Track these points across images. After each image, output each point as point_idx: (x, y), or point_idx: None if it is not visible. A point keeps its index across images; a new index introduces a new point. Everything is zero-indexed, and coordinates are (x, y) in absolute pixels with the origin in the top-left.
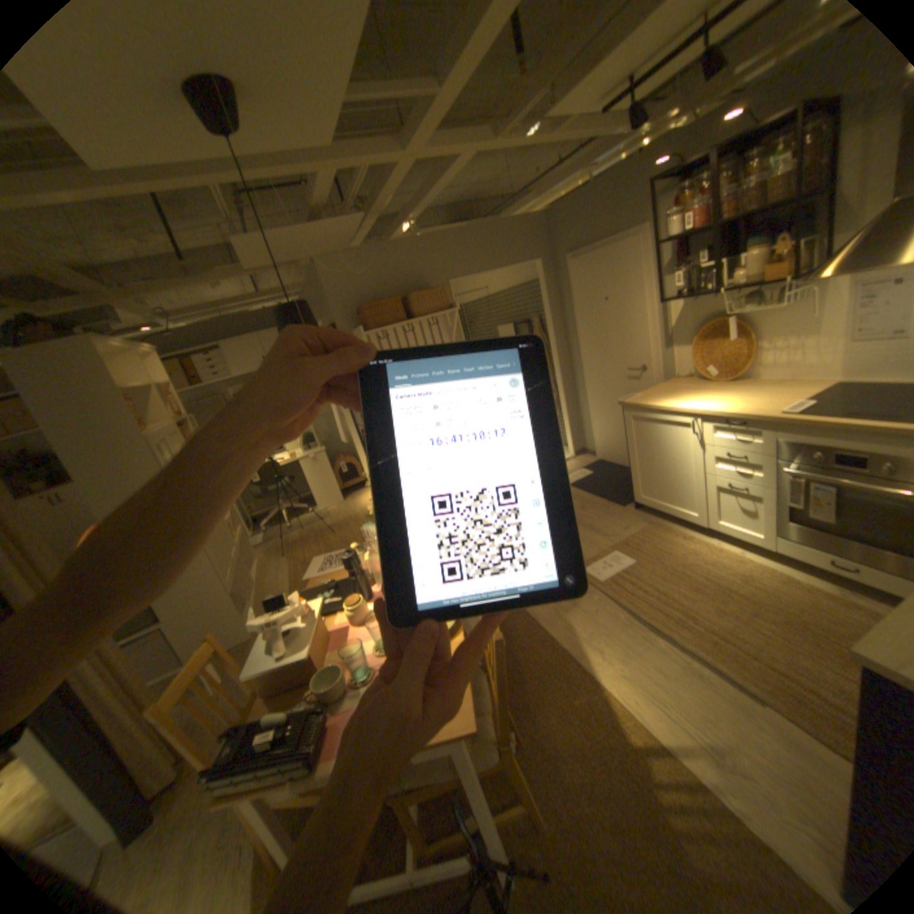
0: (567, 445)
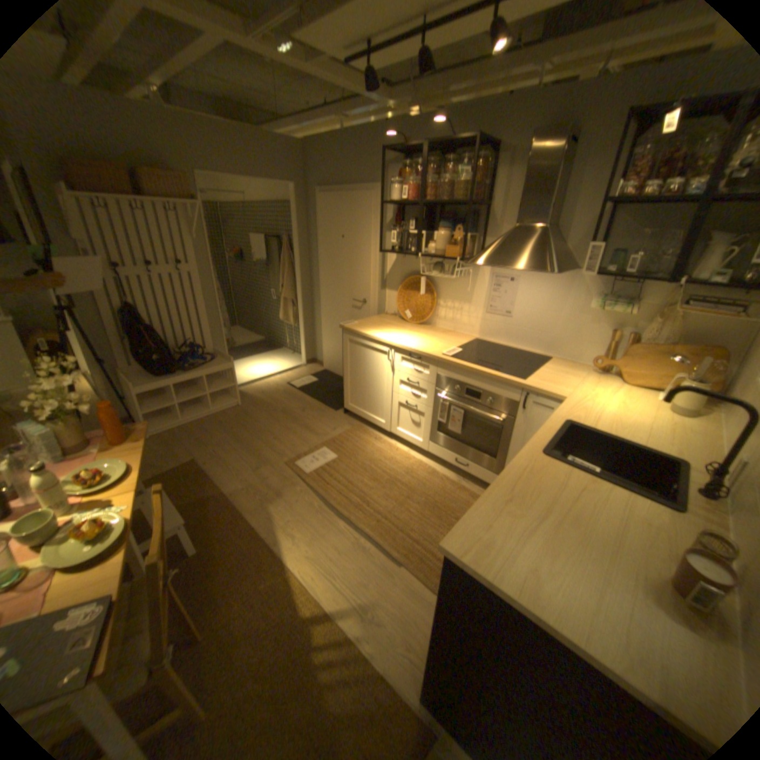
0: (302, 355)
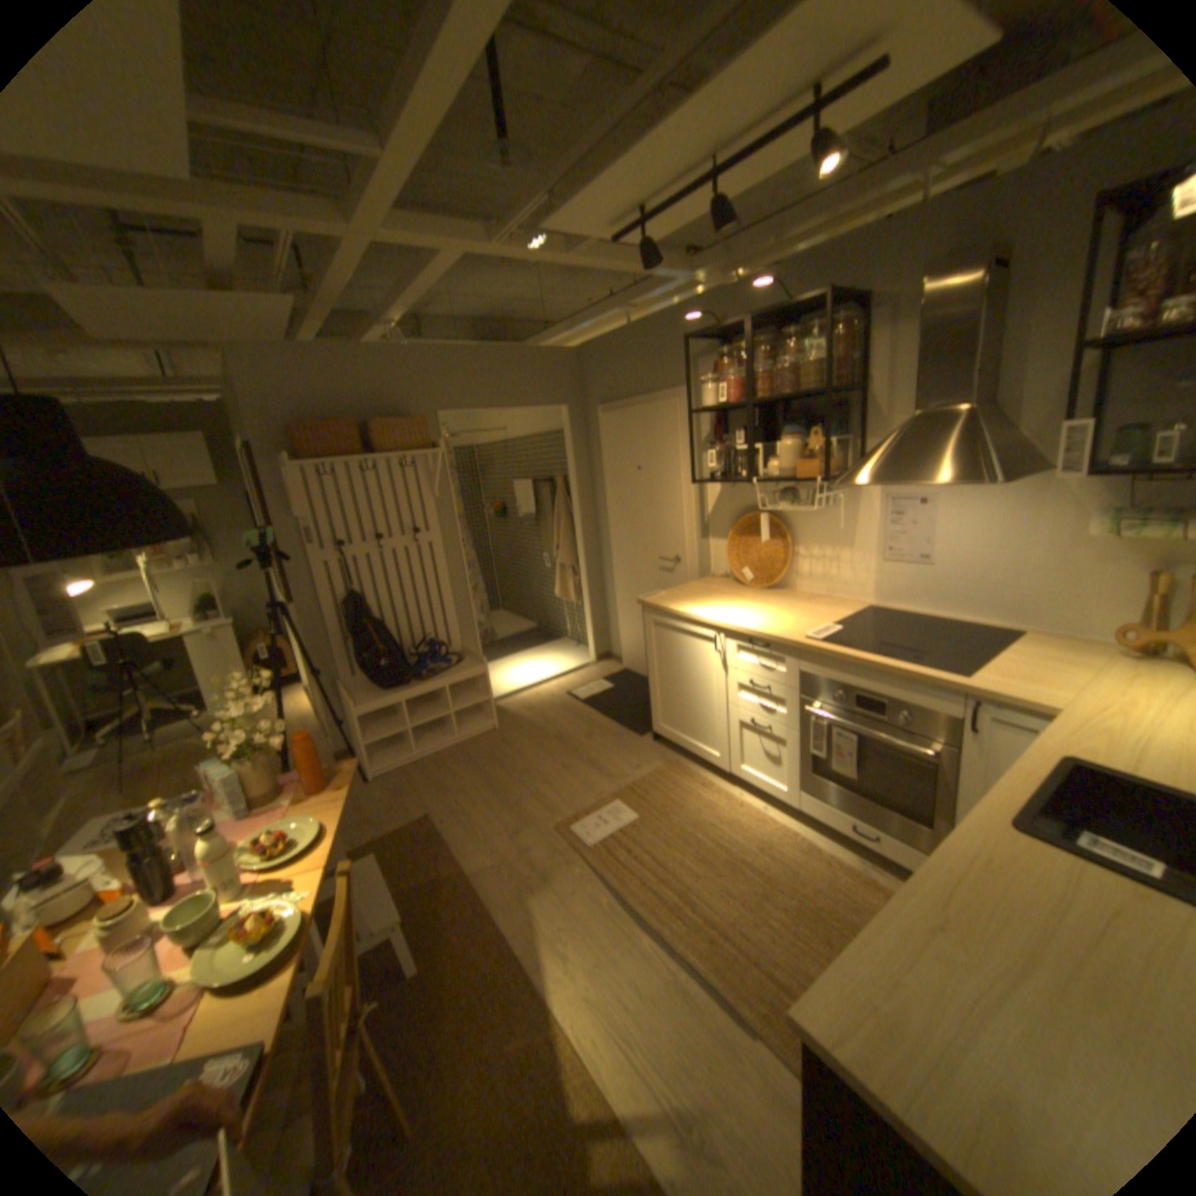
0: (588, 646)
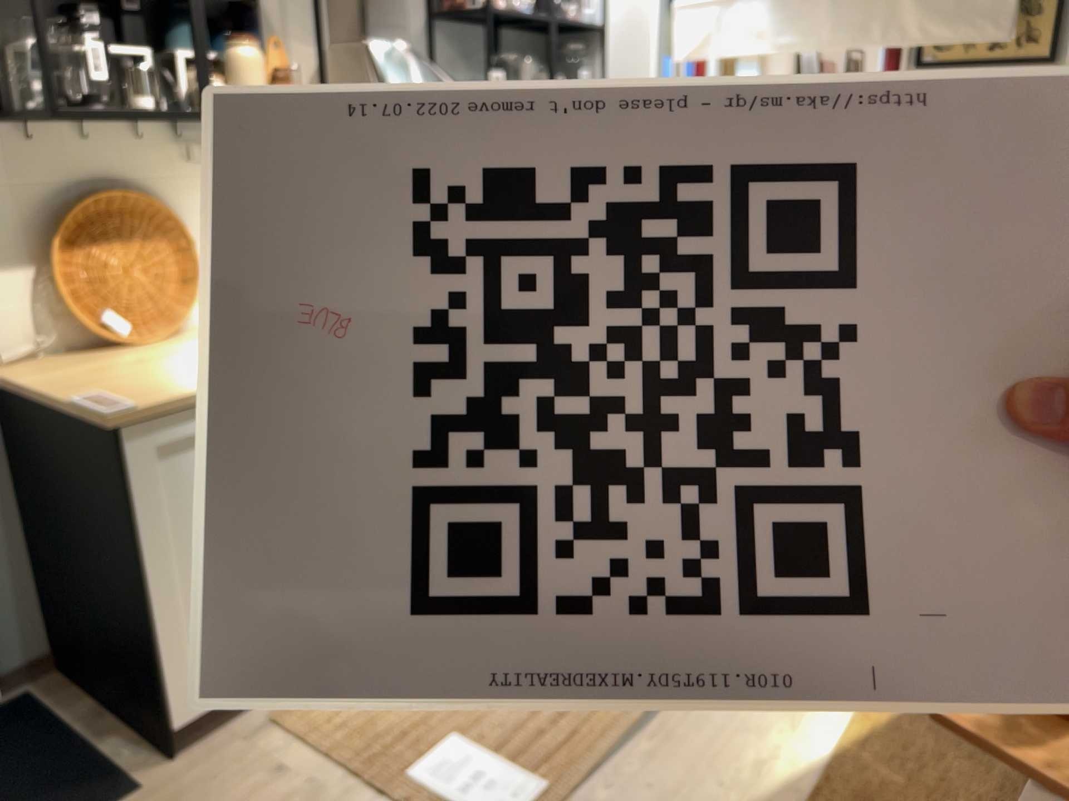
0: None
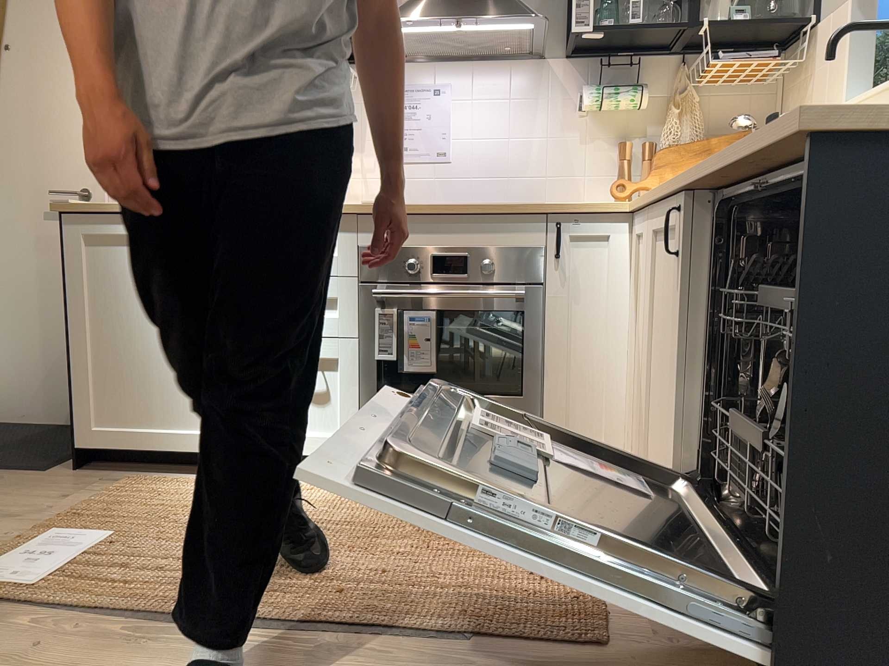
0: None
